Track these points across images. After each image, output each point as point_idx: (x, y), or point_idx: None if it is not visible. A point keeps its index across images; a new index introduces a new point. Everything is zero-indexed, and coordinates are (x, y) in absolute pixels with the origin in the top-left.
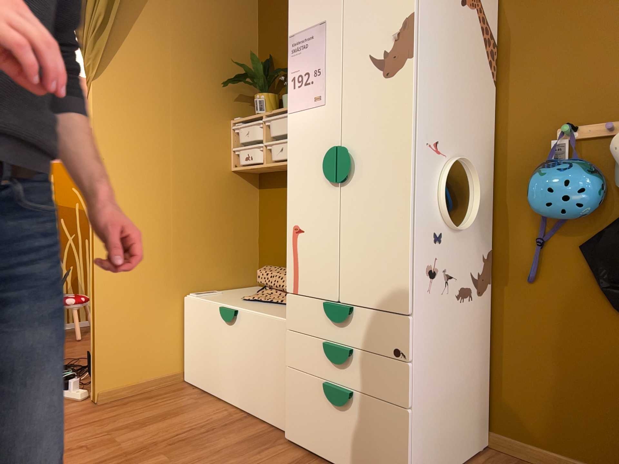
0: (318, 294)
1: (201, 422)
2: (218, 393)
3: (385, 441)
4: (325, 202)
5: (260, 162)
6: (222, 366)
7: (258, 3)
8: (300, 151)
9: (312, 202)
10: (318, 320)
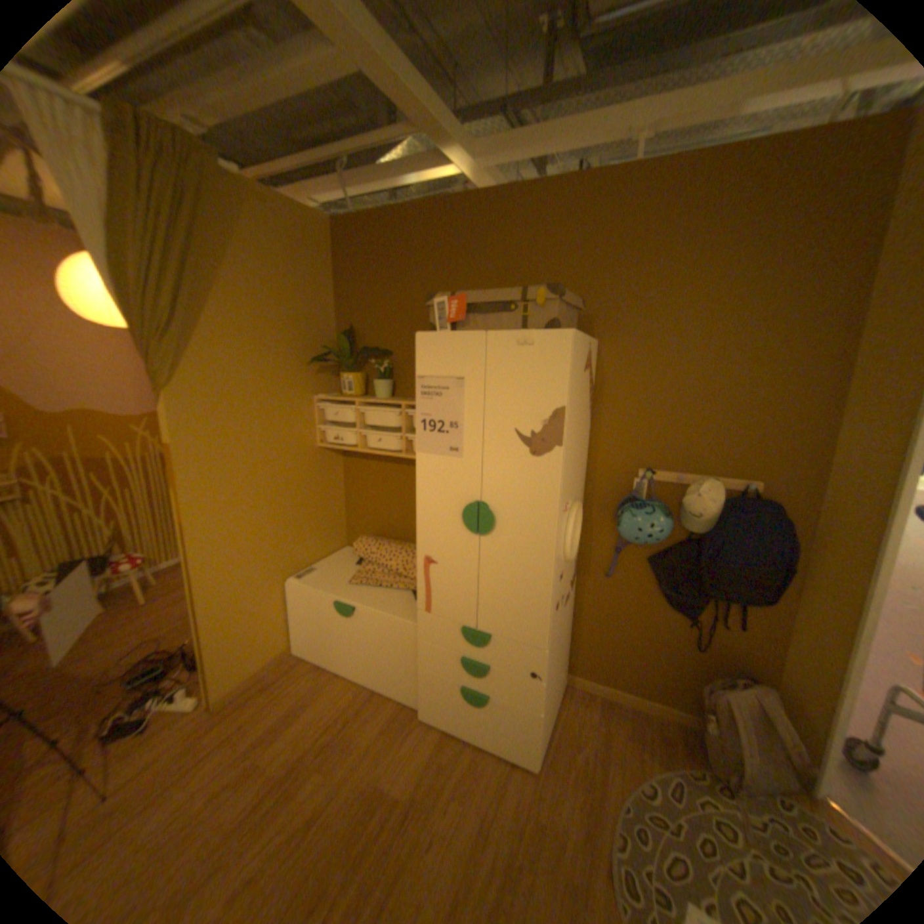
0: (453, 619)
1: (333, 714)
2: (336, 671)
3: (519, 734)
4: (462, 546)
5: (353, 446)
6: (340, 650)
7: (330, 261)
8: (432, 493)
9: (447, 542)
10: (453, 639)
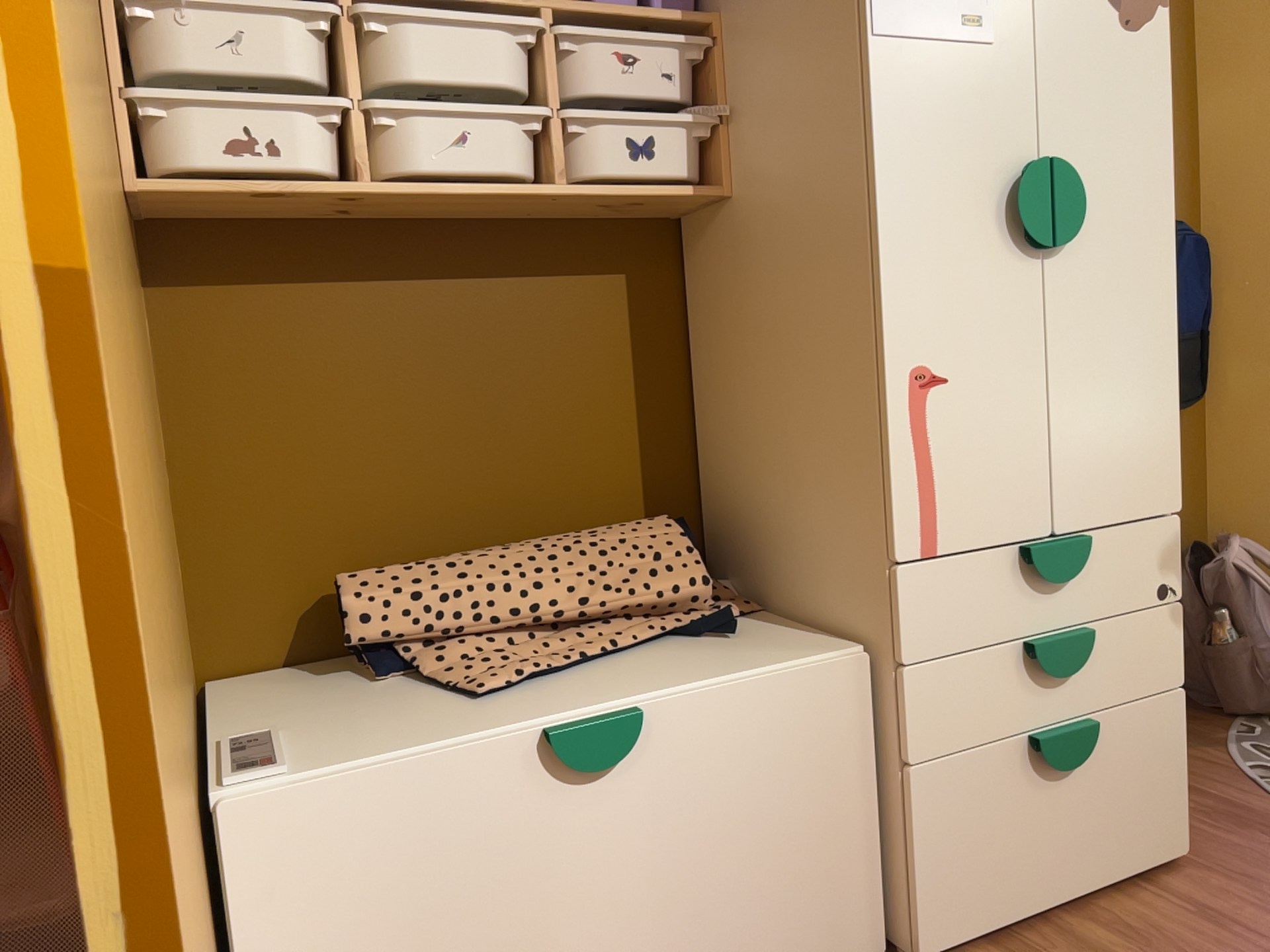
0: (998, 536)
1: None
2: None
3: (1152, 771)
4: (1009, 299)
5: (327, 177)
6: None
7: None
8: (923, 158)
9: (971, 301)
10: (1000, 600)
